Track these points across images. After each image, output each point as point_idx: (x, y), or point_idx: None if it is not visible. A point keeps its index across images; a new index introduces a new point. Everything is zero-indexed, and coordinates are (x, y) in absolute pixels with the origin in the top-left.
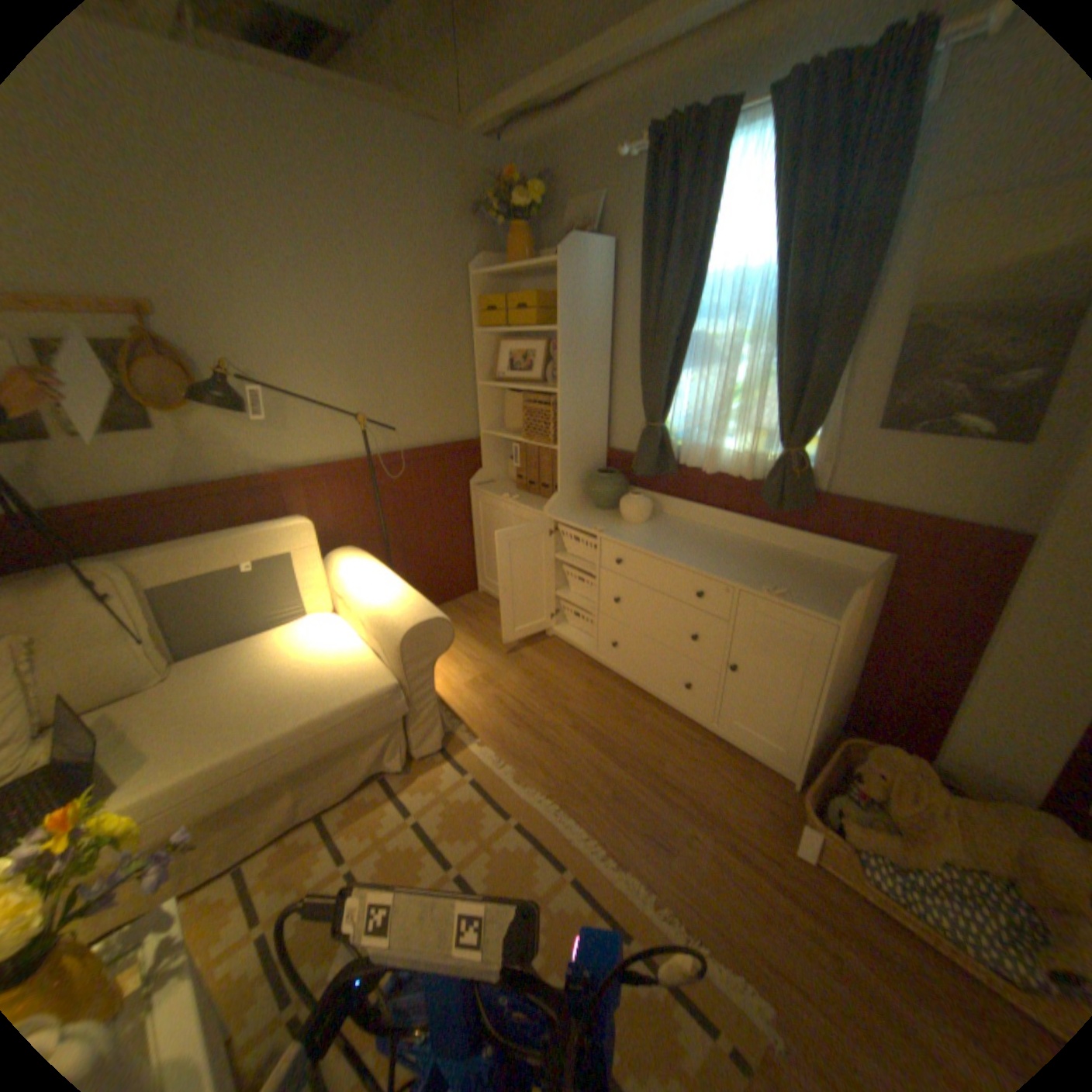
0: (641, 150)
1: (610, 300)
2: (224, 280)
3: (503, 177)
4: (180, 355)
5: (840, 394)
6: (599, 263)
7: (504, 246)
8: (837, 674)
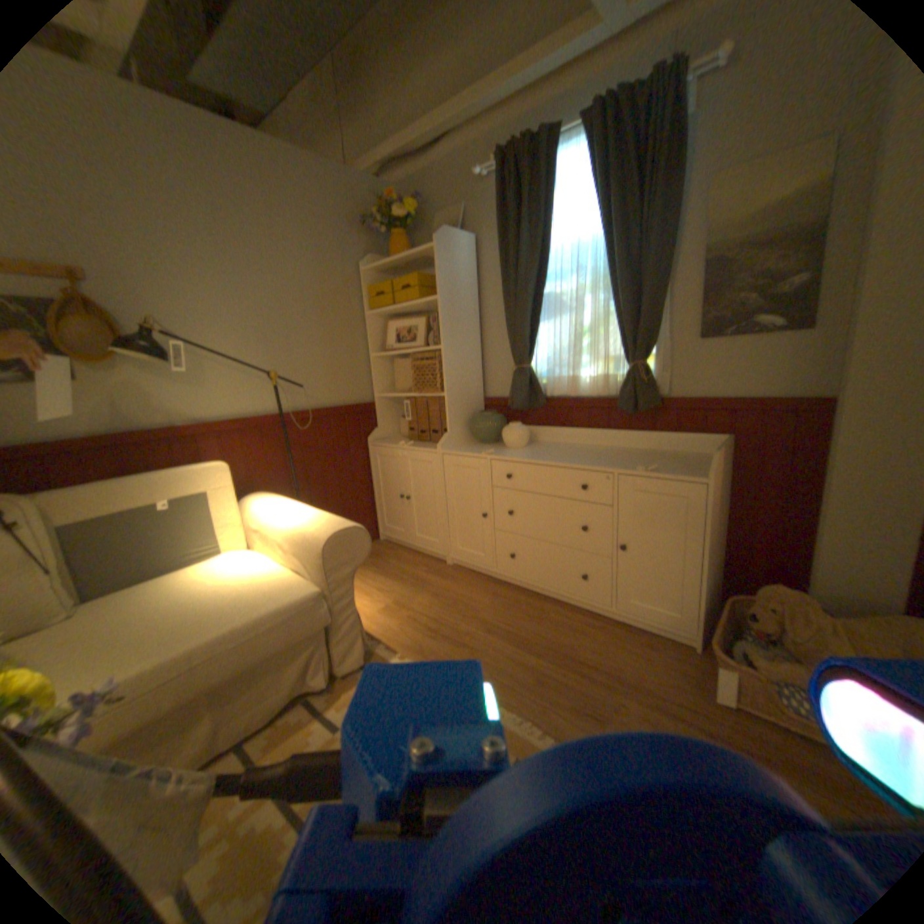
0: (489, 169)
1: (475, 279)
2: (151, 258)
3: (381, 202)
4: (106, 315)
5: (665, 316)
6: (464, 250)
7: (385, 251)
8: (713, 530)
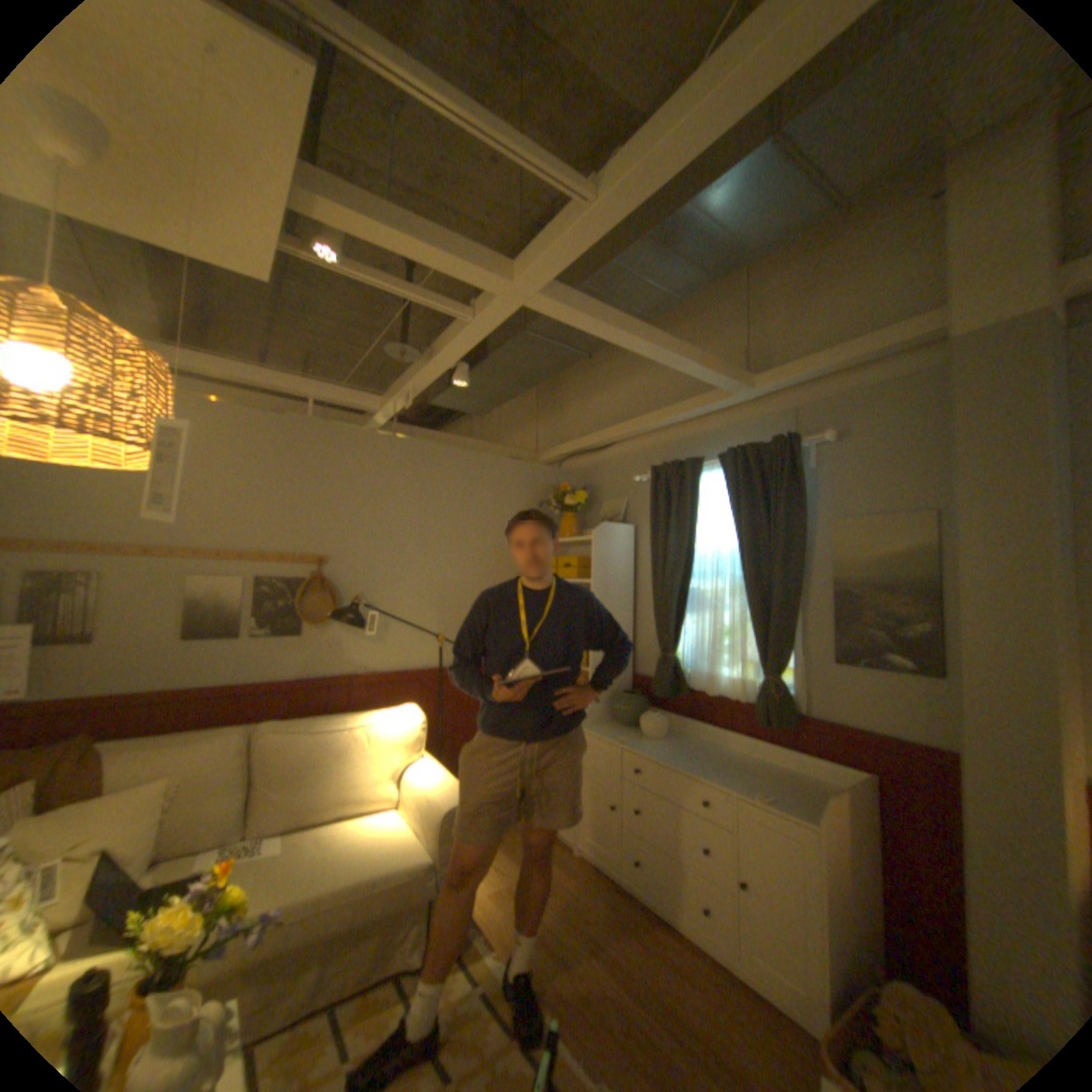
0: (647, 478)
1: (631, 564)
2: (372, 547)
3: (559, 487)
4: (333, 590)
5: (799, 635)
6: (621, 540)
7: (558, 526)
8: (835, 891)
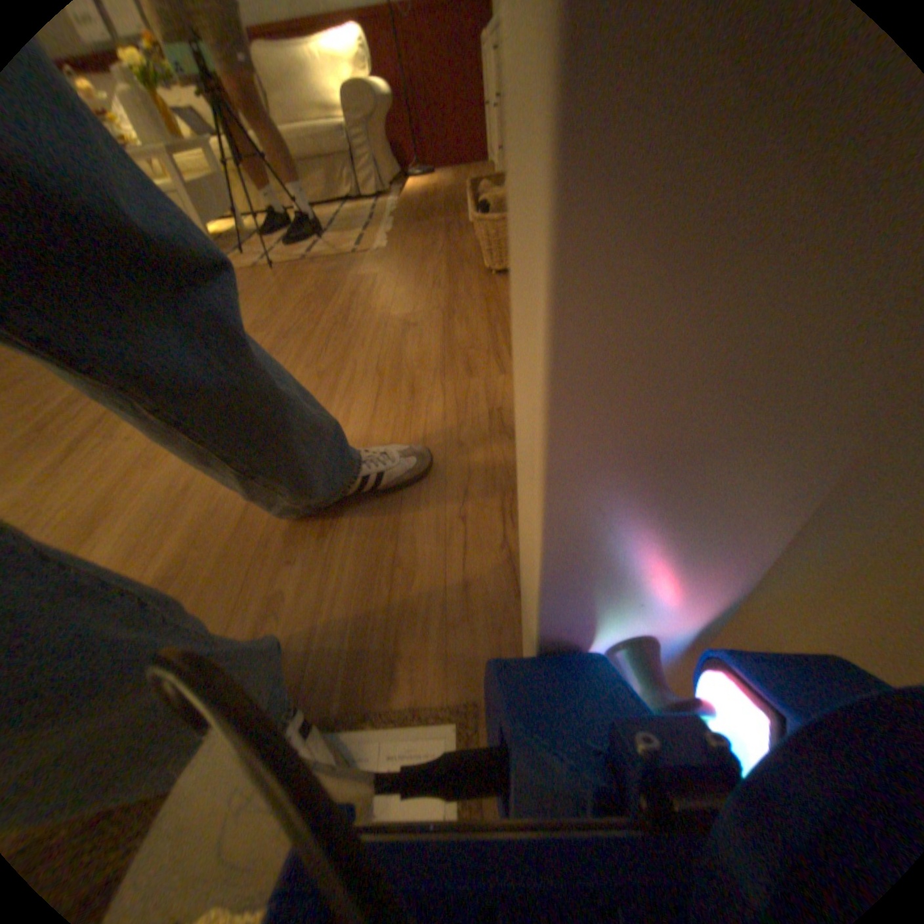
0: None
1: None
2: None
3: None
4: None
5: None
6: None
7: None
8: None
